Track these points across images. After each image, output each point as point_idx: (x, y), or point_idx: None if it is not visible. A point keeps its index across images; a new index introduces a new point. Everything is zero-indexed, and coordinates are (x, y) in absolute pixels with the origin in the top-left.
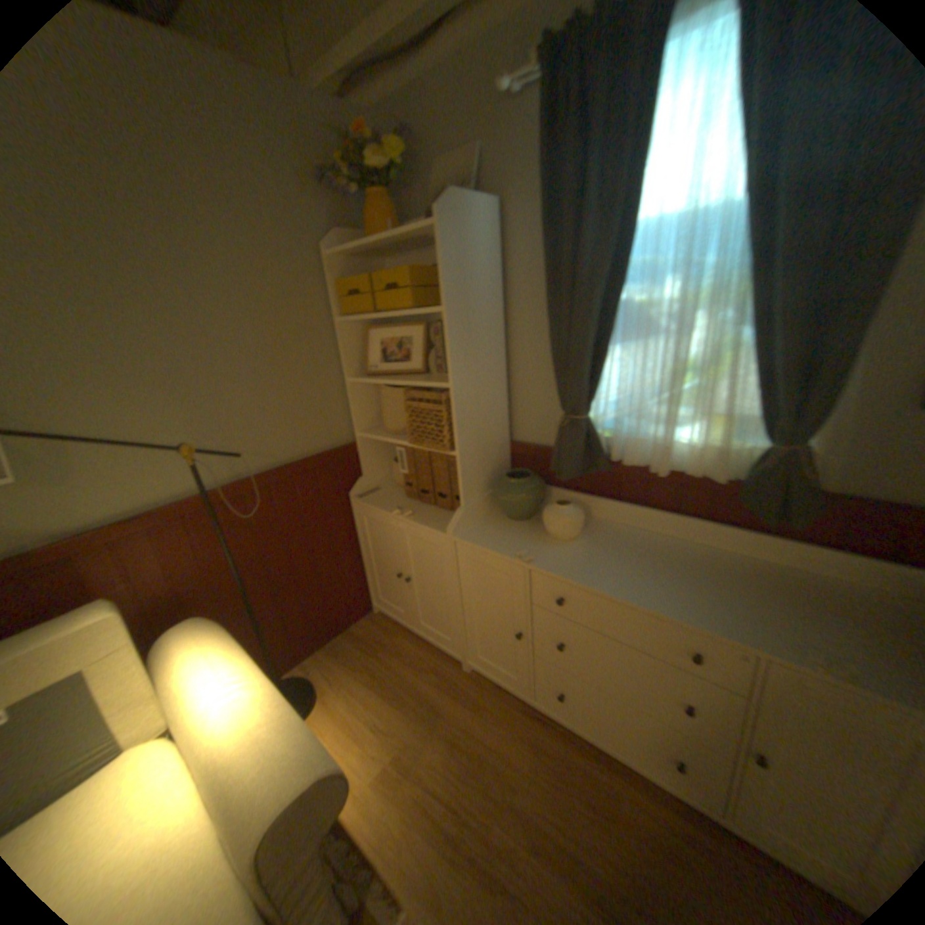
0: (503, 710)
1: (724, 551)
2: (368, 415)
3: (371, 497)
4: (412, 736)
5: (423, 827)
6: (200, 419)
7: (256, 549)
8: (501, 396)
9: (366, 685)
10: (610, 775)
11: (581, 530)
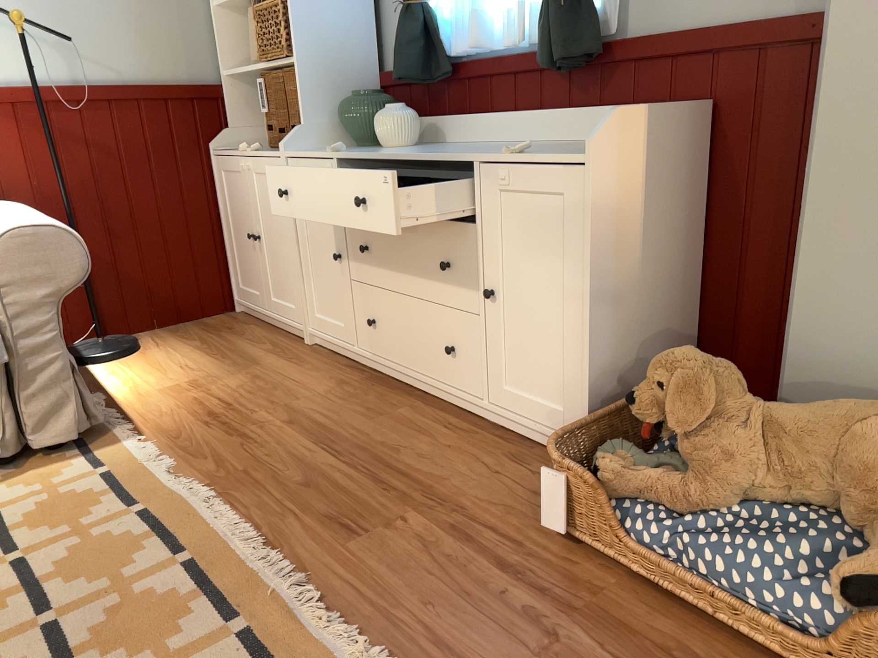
0: (325, 364)
1: (541, 142)
2: (237, 57)
3: (232, 151)
4: (219, 371)
5: (193, 408)
6: (42, 12)
7: (91, 174)
8: (359, 11)
9: (194, 347)
10: (402, 396)
11: (408, 136)
